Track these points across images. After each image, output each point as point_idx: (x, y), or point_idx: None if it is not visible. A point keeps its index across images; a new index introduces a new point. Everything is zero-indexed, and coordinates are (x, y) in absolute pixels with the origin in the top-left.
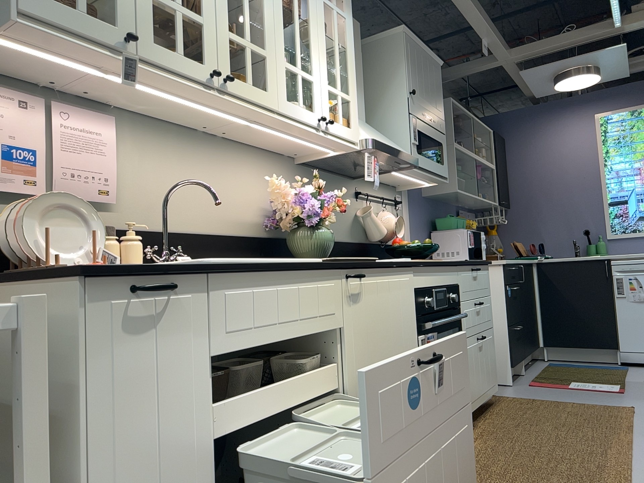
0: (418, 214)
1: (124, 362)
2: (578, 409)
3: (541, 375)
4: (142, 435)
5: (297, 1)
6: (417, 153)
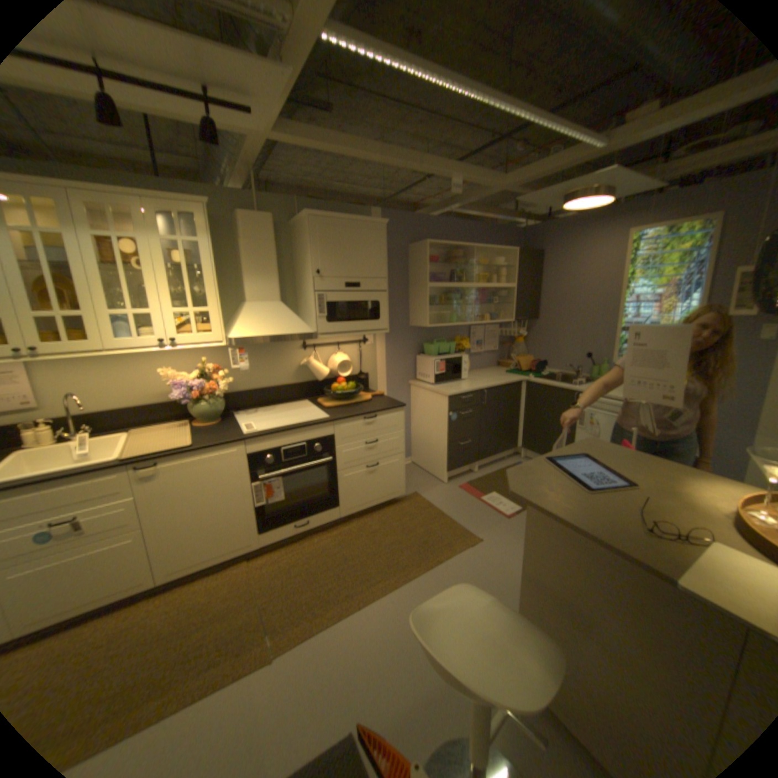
0: (397, 343)
1: None
2: (440, 529)
3: (484, 478)
4: None
5: (127, 251)
6: (325, 324)
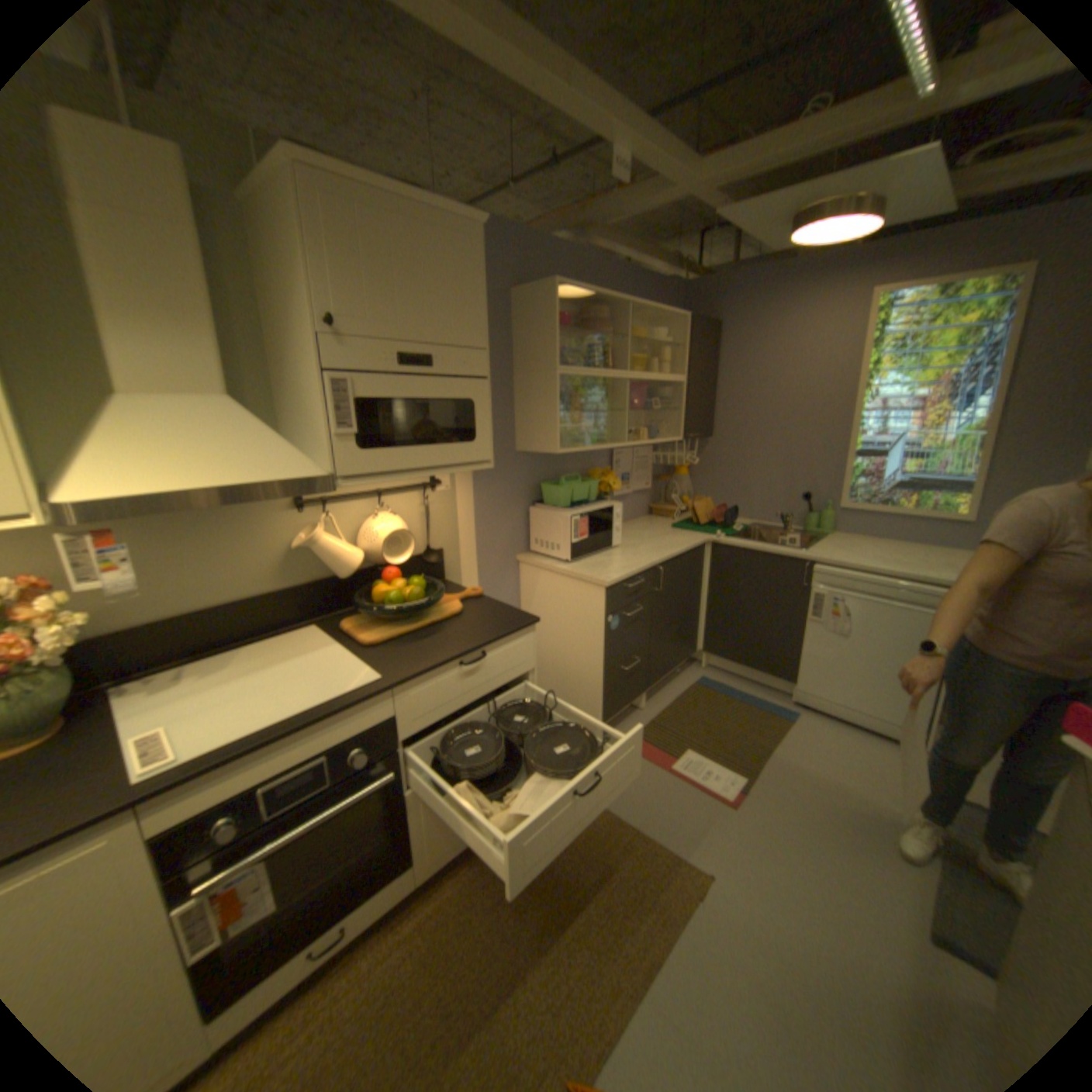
0: (495, 485)
1: None
2: (625, 863)
3: (660, 720)
4: None
5: None
6: (353, 451)
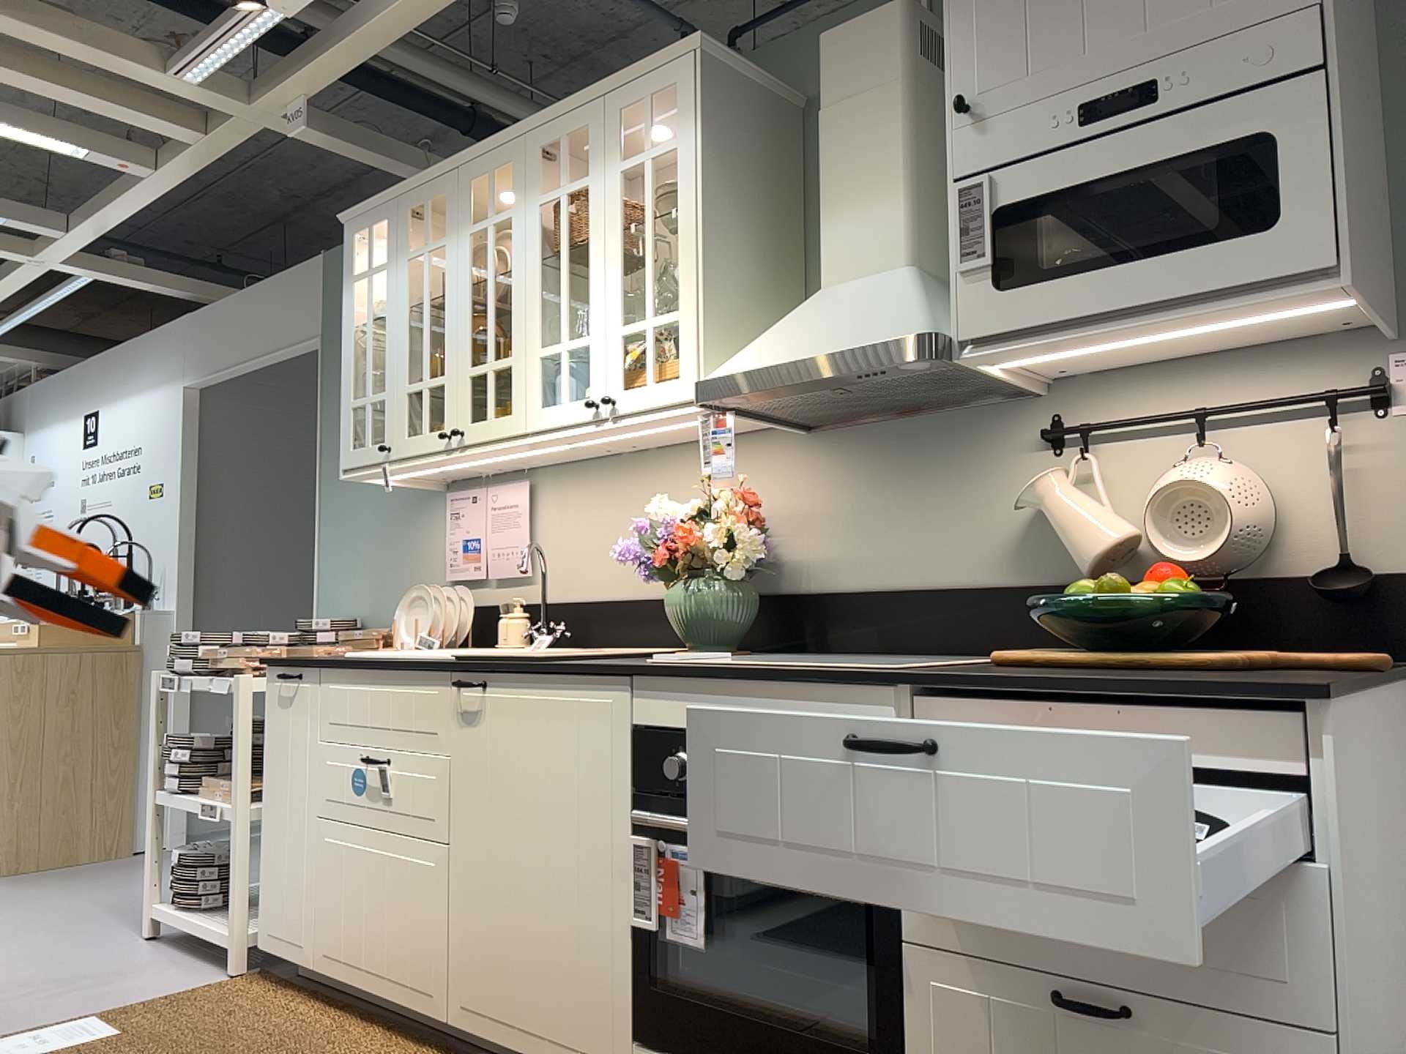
0: None
1: (279, 726)
2: None
3: None
4: (284, 781)
5: (581, 219)
6: (984, 295)
